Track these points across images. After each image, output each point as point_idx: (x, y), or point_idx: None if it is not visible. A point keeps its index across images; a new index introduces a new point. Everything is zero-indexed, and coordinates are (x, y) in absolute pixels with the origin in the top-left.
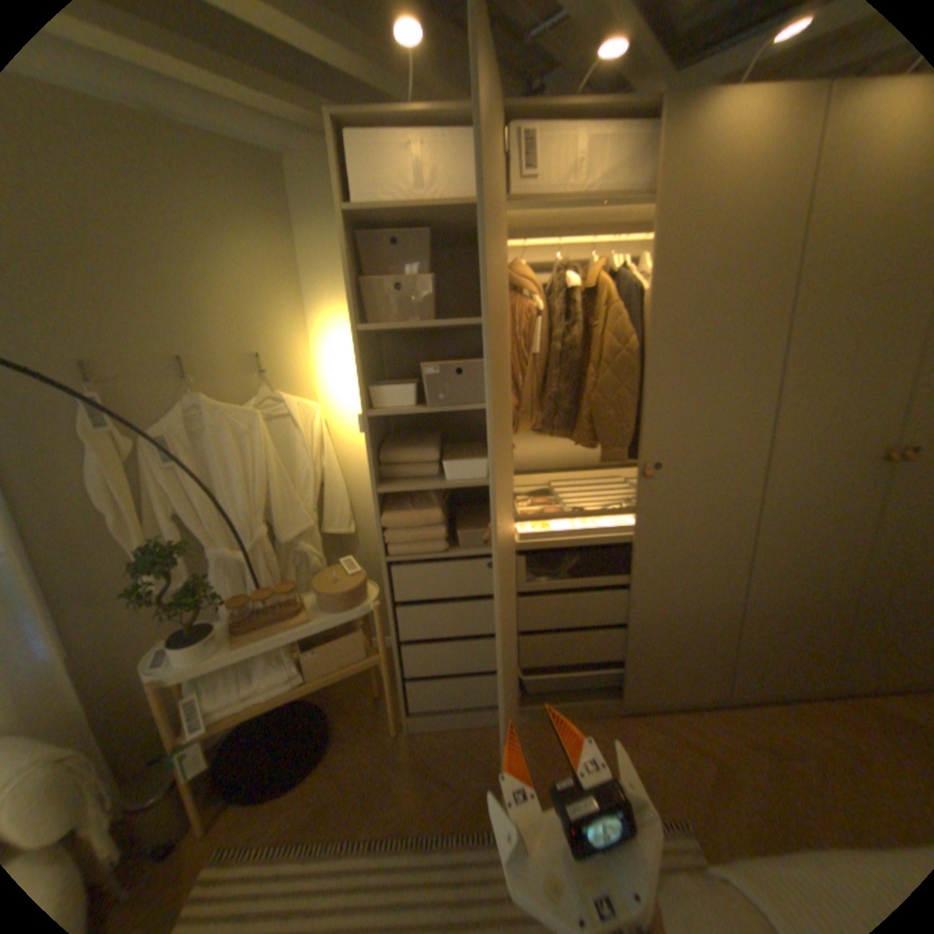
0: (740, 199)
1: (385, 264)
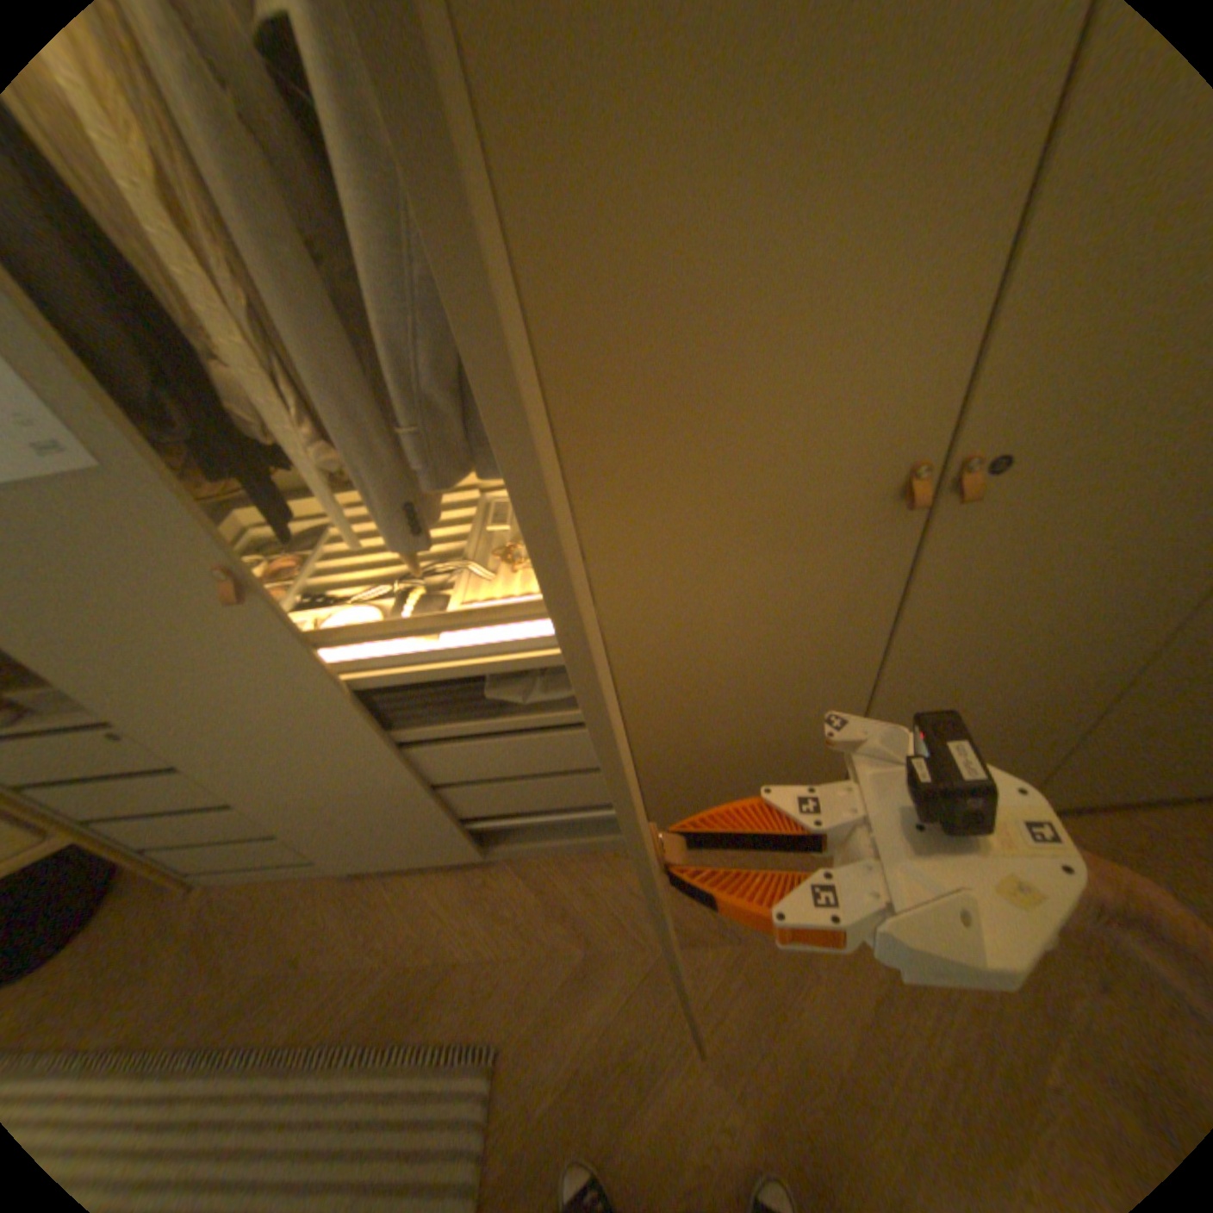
0: None
1: None
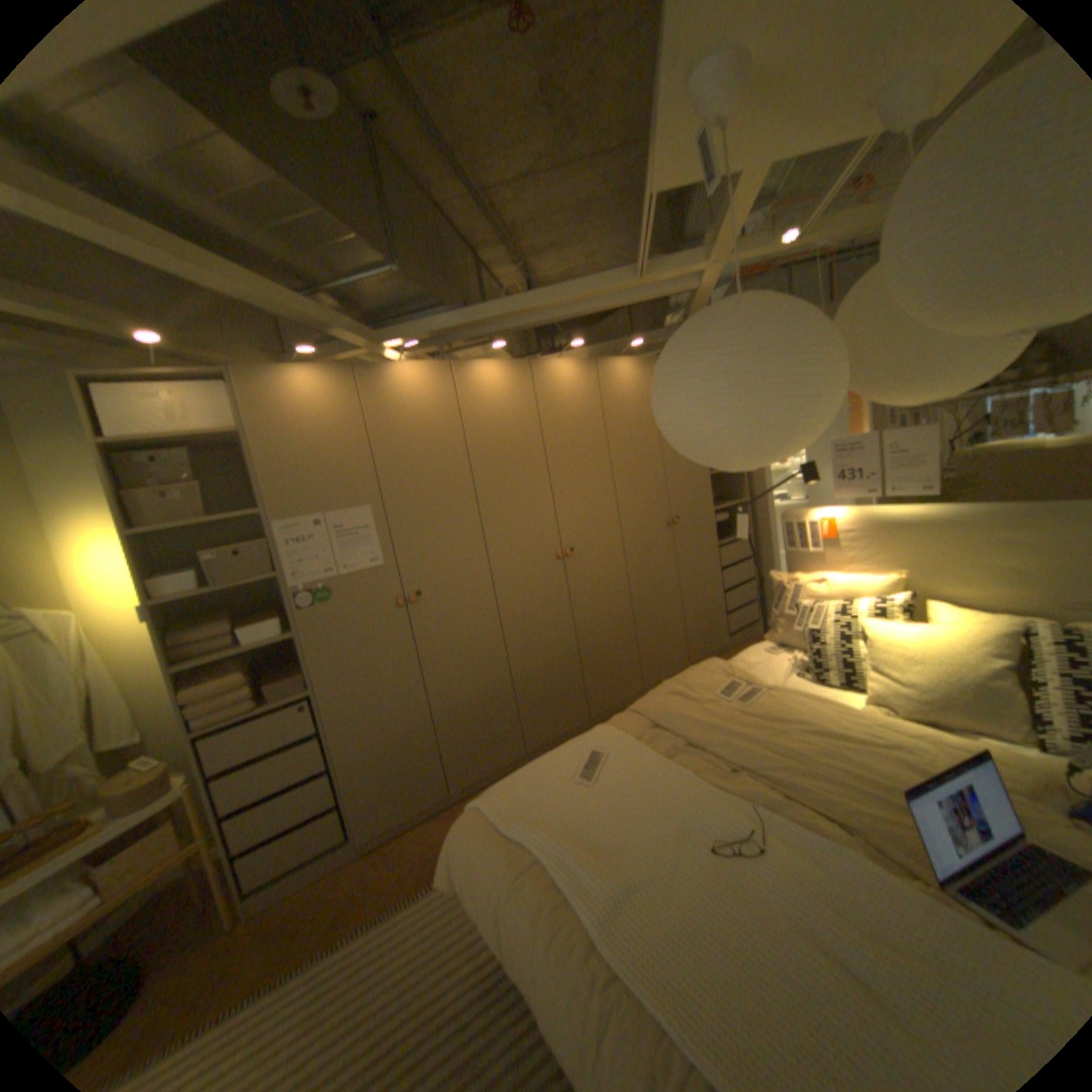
0: (419, 422)
1: (146, 478)
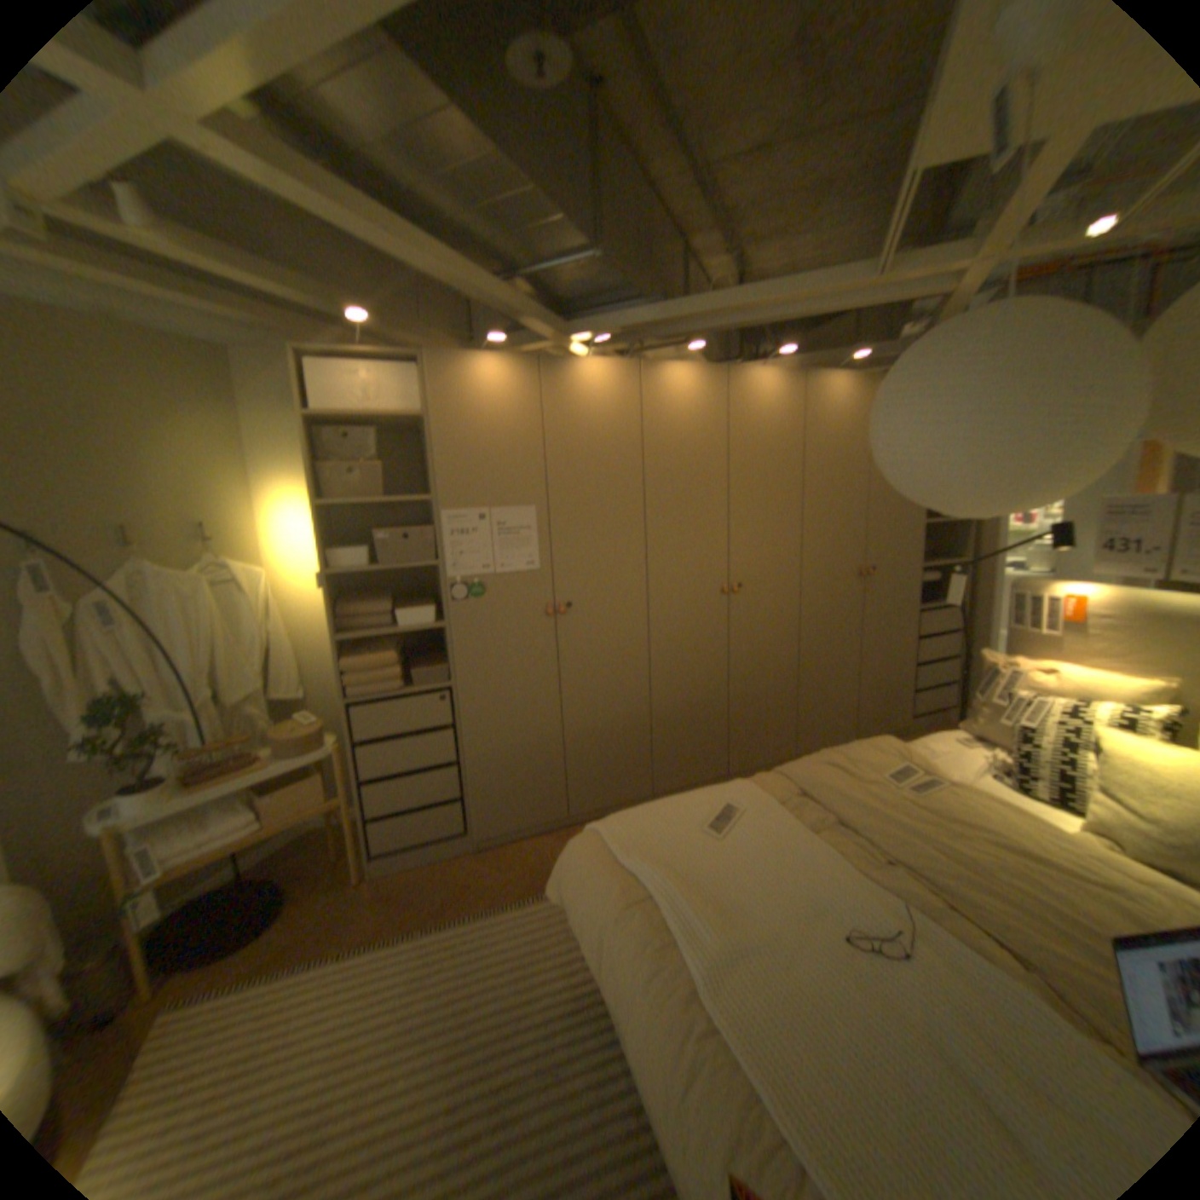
0: (598, 423)
1: (338, 451)
